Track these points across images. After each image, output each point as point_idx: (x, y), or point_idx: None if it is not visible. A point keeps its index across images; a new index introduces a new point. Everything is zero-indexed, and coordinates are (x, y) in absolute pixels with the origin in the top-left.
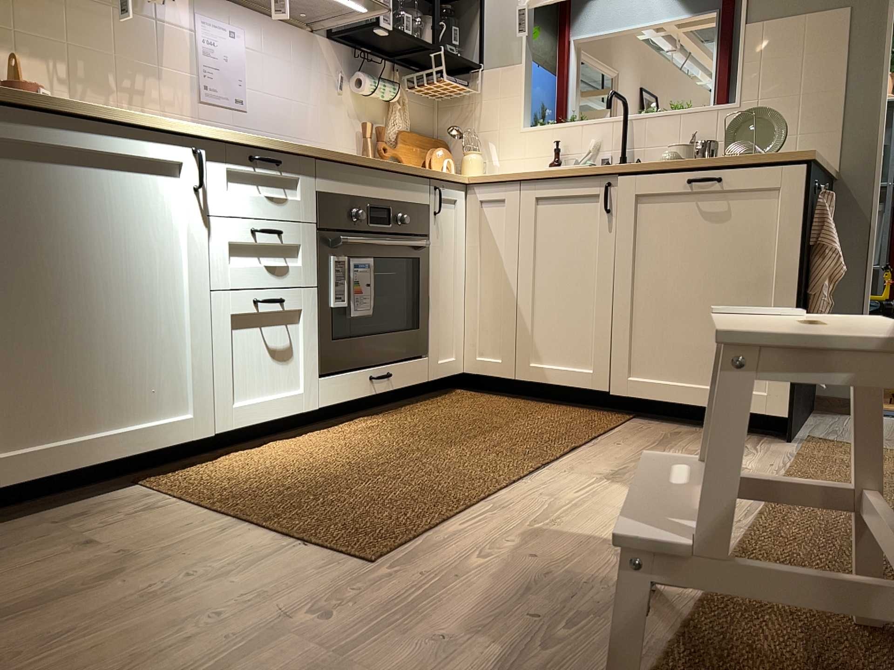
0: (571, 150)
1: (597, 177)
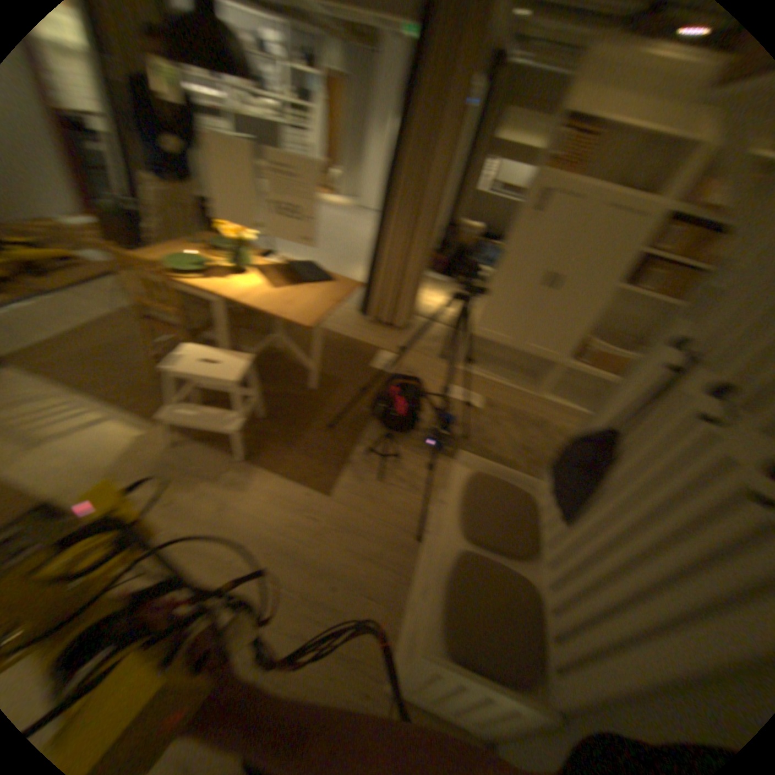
0: None
1: None
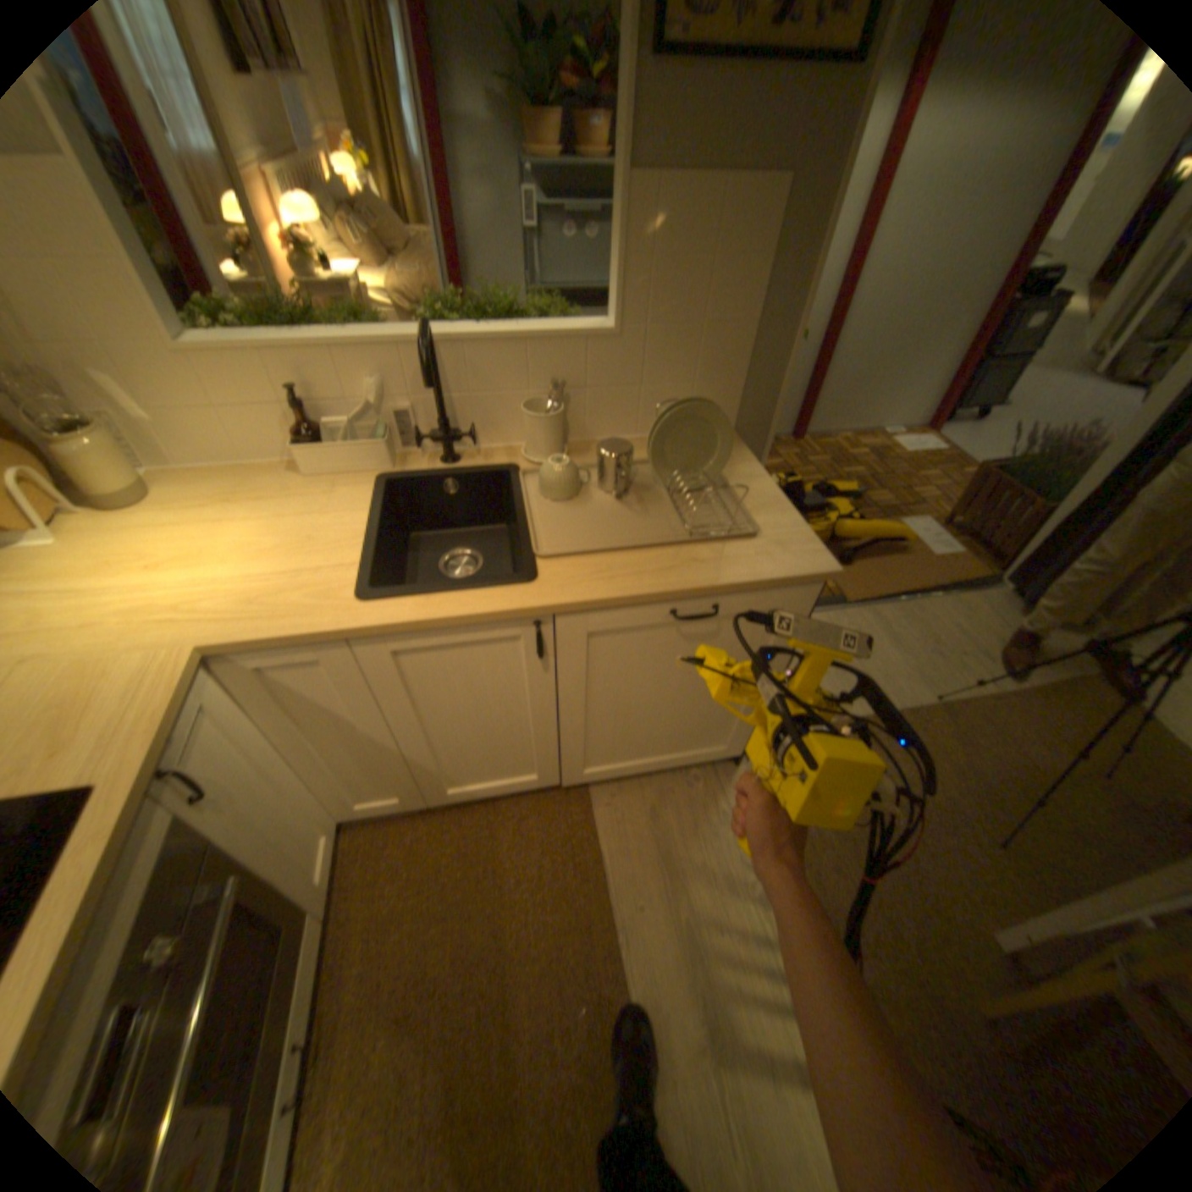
0: (320, 394)
1: (514, 618)
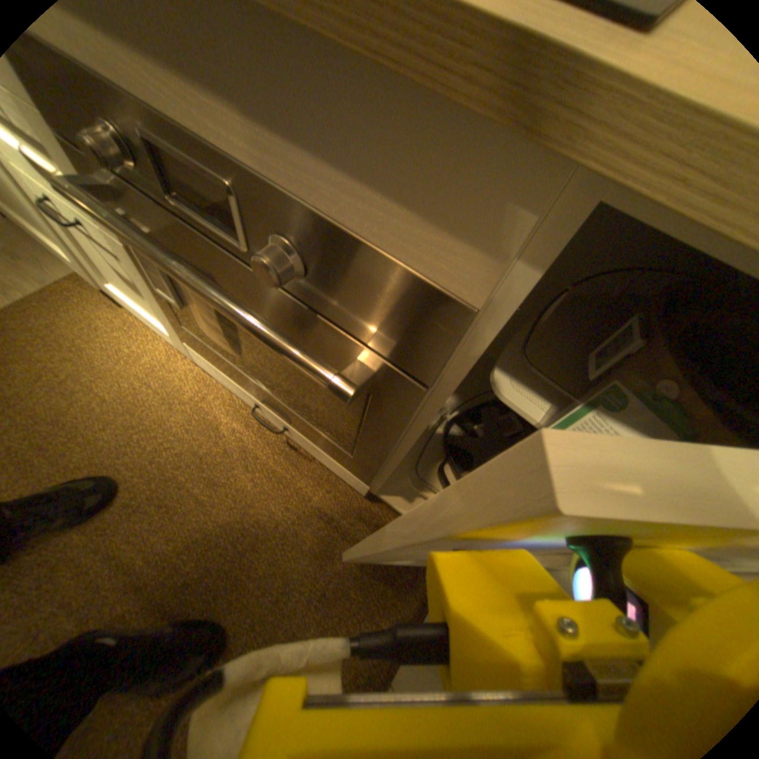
0: None
1: None
